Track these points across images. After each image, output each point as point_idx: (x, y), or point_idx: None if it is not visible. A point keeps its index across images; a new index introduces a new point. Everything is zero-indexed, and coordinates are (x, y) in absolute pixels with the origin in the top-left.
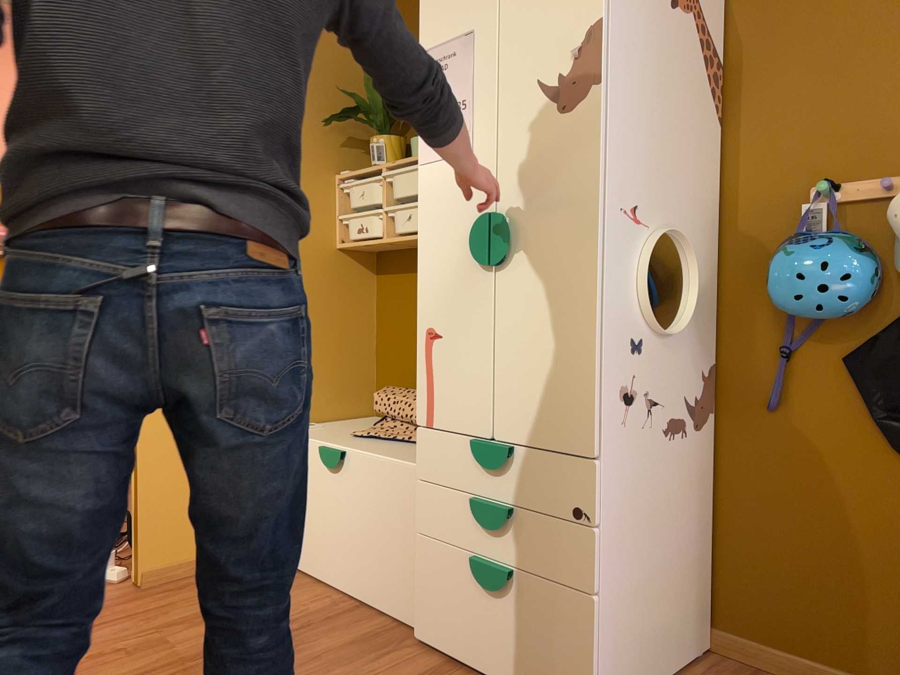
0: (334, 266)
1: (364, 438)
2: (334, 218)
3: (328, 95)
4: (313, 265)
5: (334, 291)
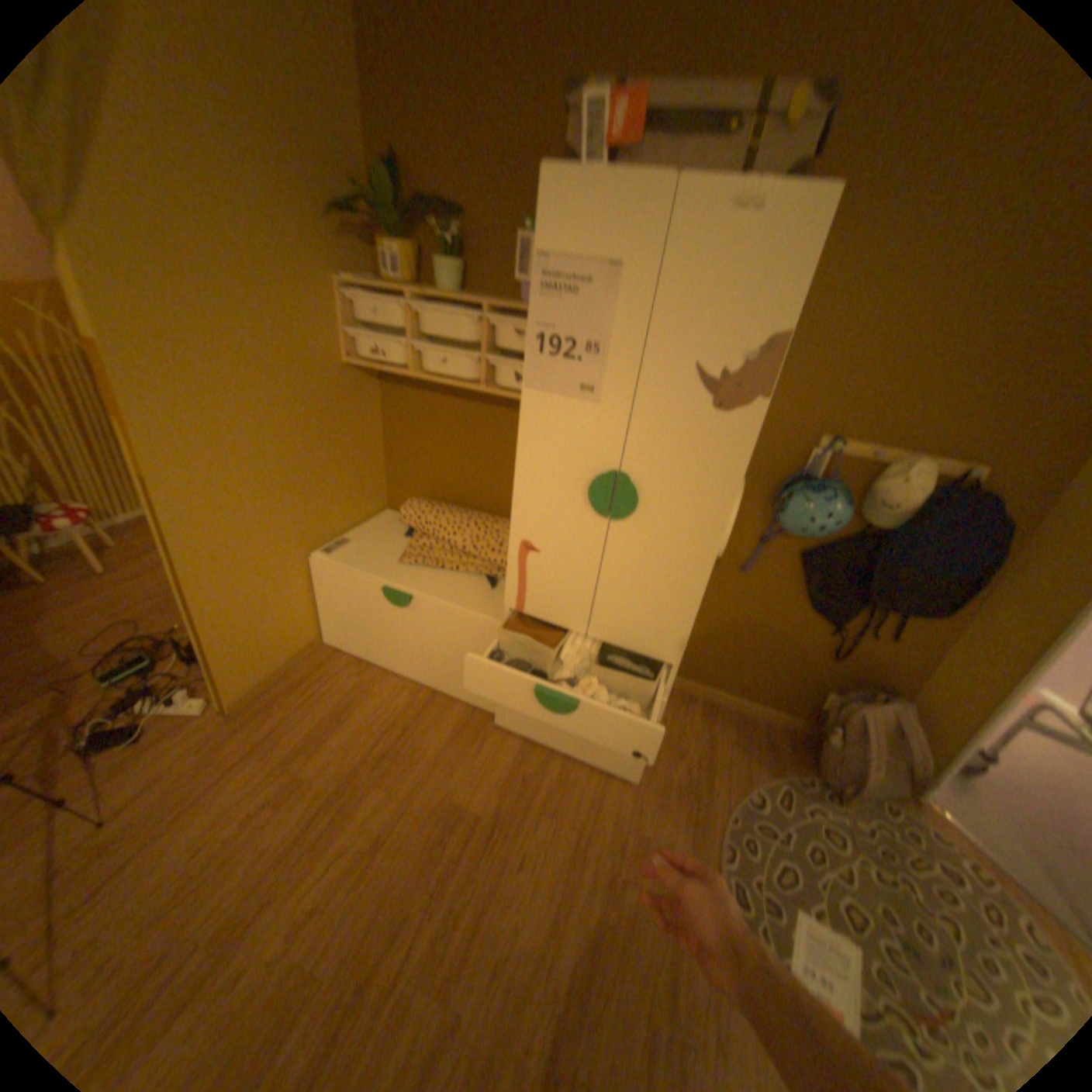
0: (344, 385)
1: (414, 567)
2: (339, 332)
3: (314, 165)
4: (325, 389)
5: (347, 410)
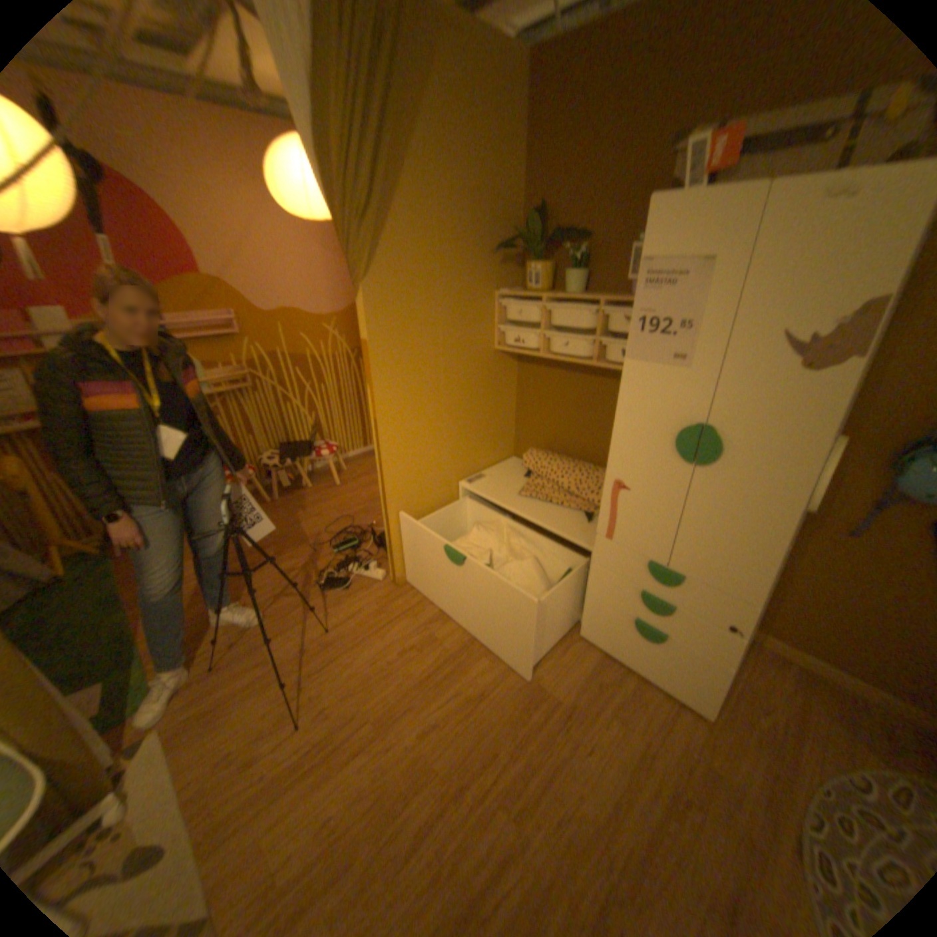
0: (493, 364)
1: (528, 499)
2: (494, 328)
3: (490, 221)
4: (480, 367)
5: (493, 382)
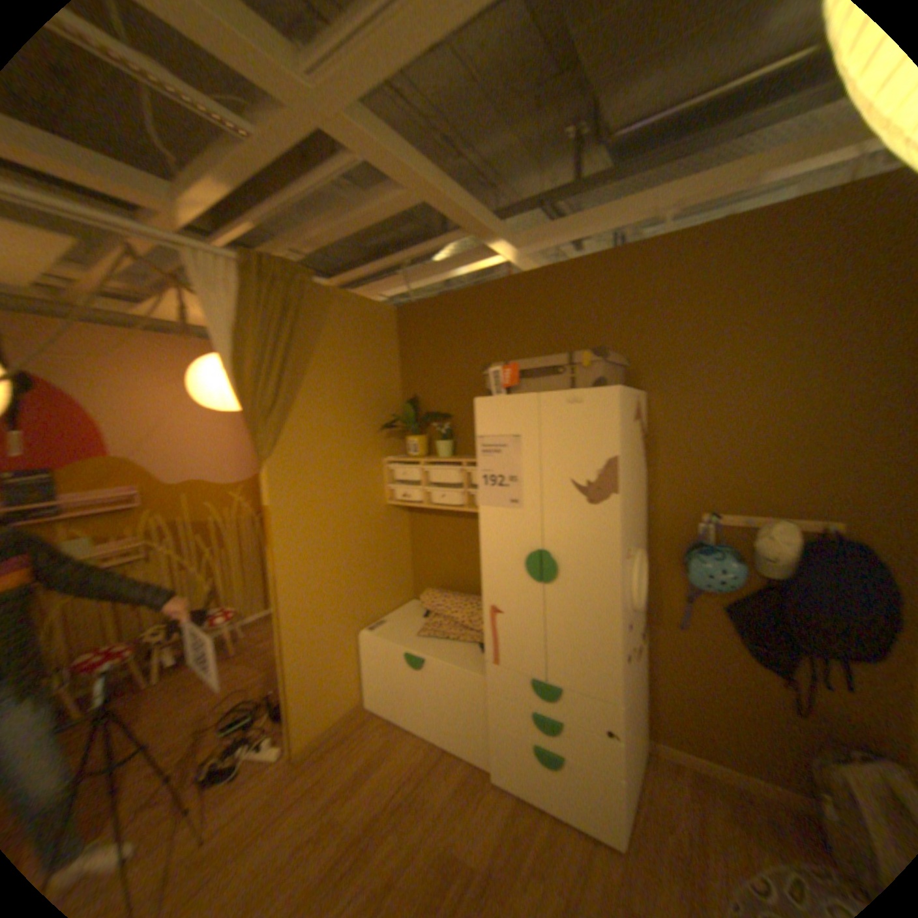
0: (386, 516)
1: (427, 638)
2: (384, 486)
3: (374, 409)
4: (374, 520)
5: (387, 531)
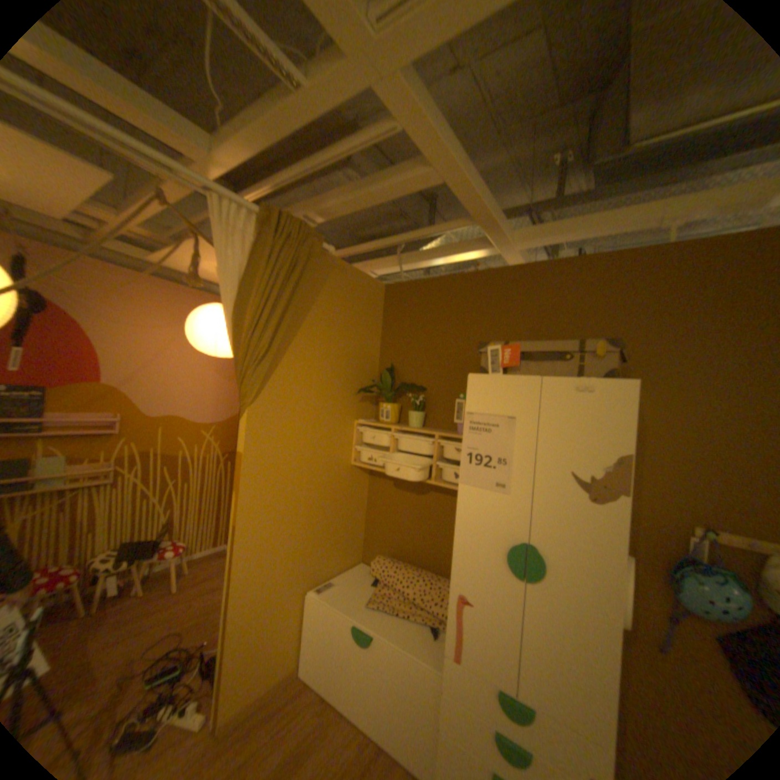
0: (349, 476)
1: (376, 612)
2: (352, 447)
3: (355, 373)
4: (339, 479)
5: (348, 491)
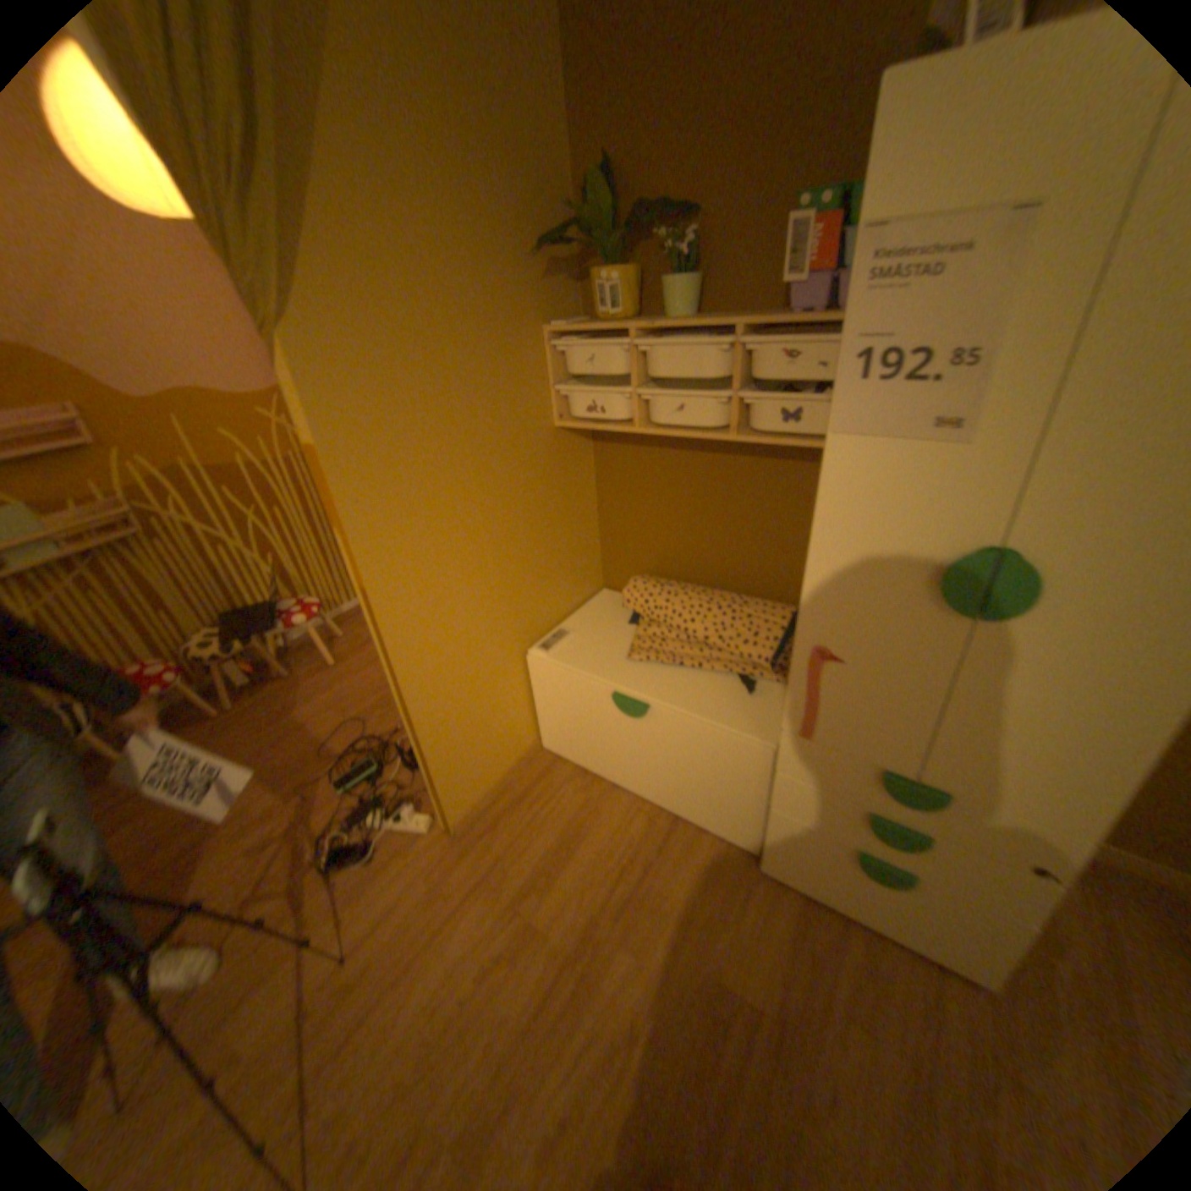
0: (555, 450)
1: (645, 663)
2: (549, 388)
3: (517, 193)
4: (536, 459)
5: (558, 479)
